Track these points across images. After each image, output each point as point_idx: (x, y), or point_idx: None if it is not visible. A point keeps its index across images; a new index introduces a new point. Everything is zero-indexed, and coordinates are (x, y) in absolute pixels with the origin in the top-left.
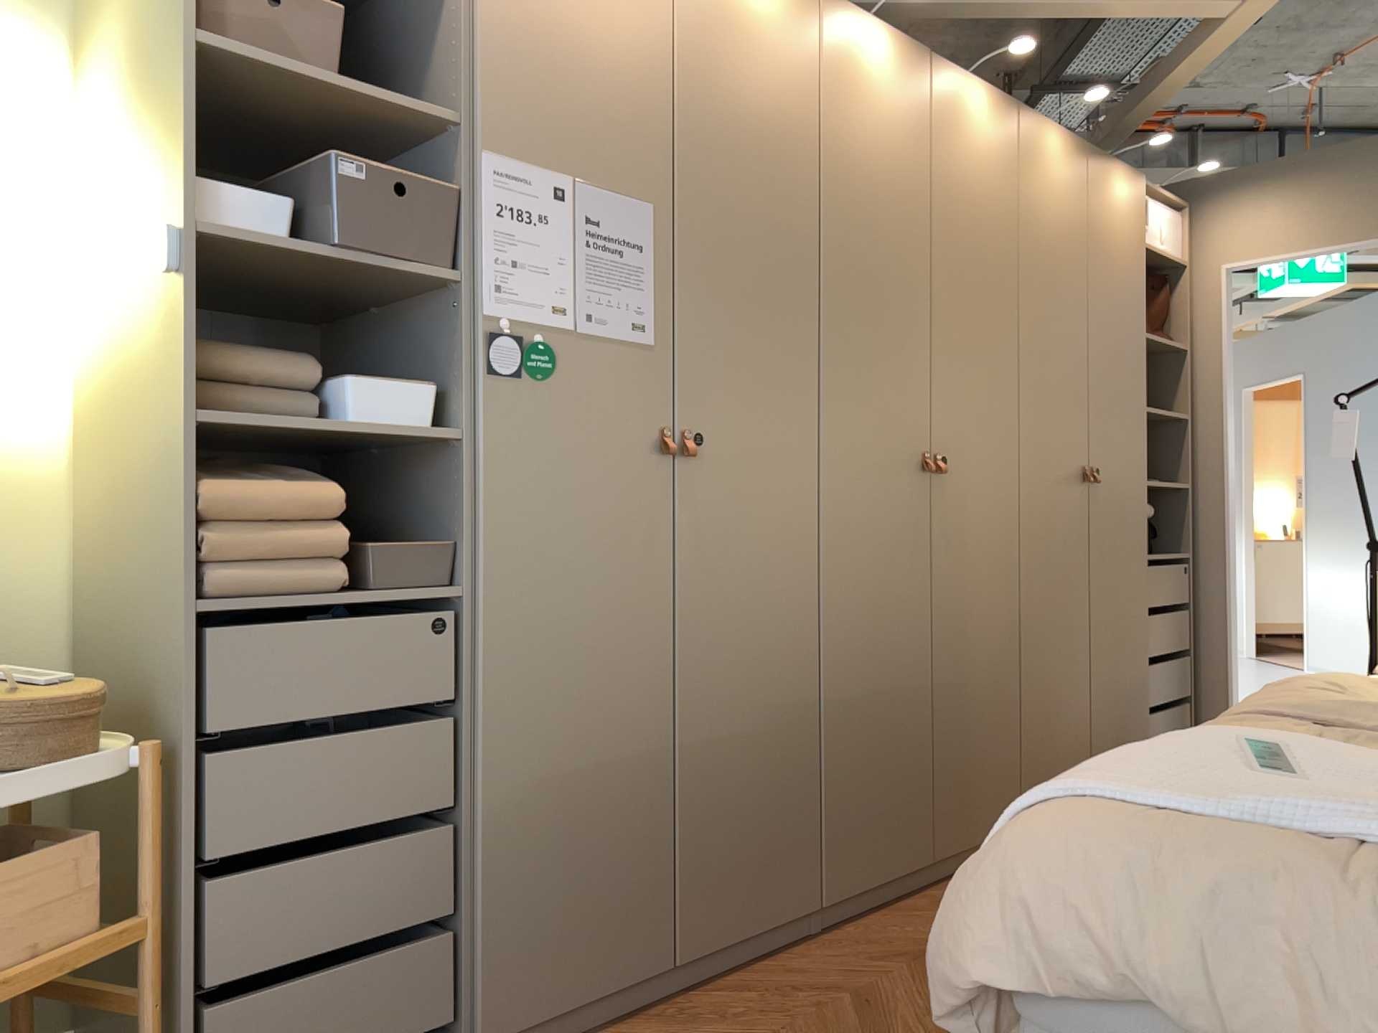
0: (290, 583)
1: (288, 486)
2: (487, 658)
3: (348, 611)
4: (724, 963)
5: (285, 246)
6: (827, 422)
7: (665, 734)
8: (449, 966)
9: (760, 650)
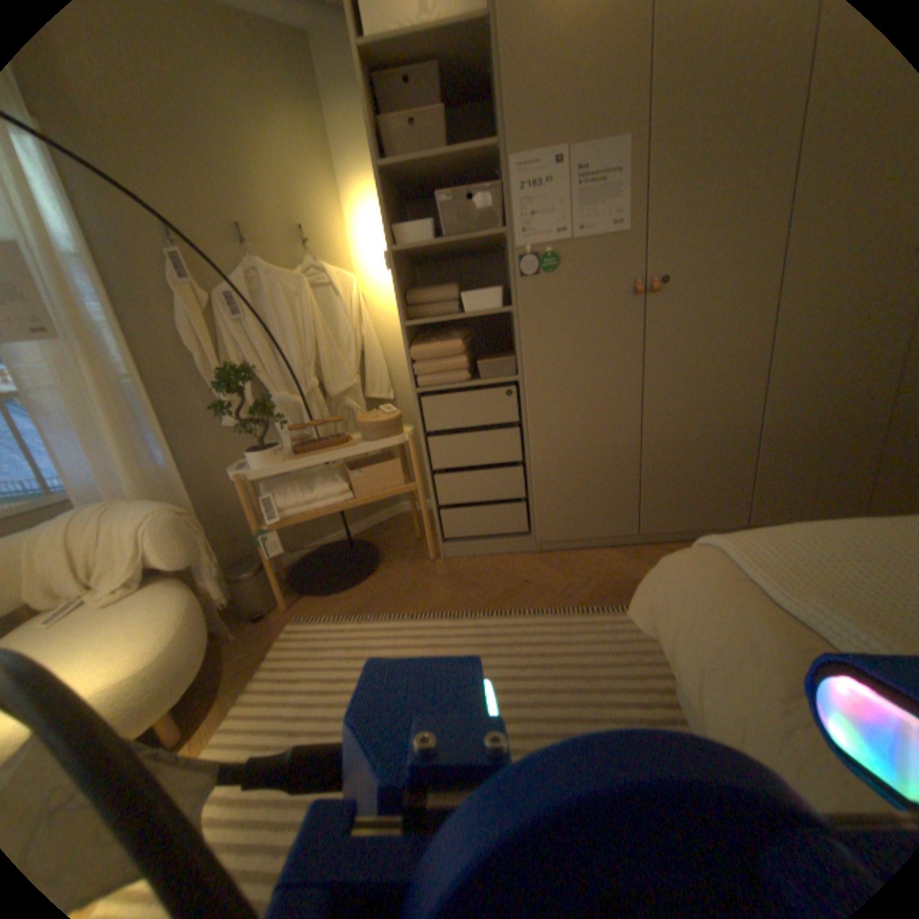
0: (446, 379)
1: (441, 343)
2: (530, 404)
3: (469, 387)
4: (671, 537)
5: (430, 241)
6: (791, 242)
7: (632, 437)
8: (524, 512)
9: (706, 396)
